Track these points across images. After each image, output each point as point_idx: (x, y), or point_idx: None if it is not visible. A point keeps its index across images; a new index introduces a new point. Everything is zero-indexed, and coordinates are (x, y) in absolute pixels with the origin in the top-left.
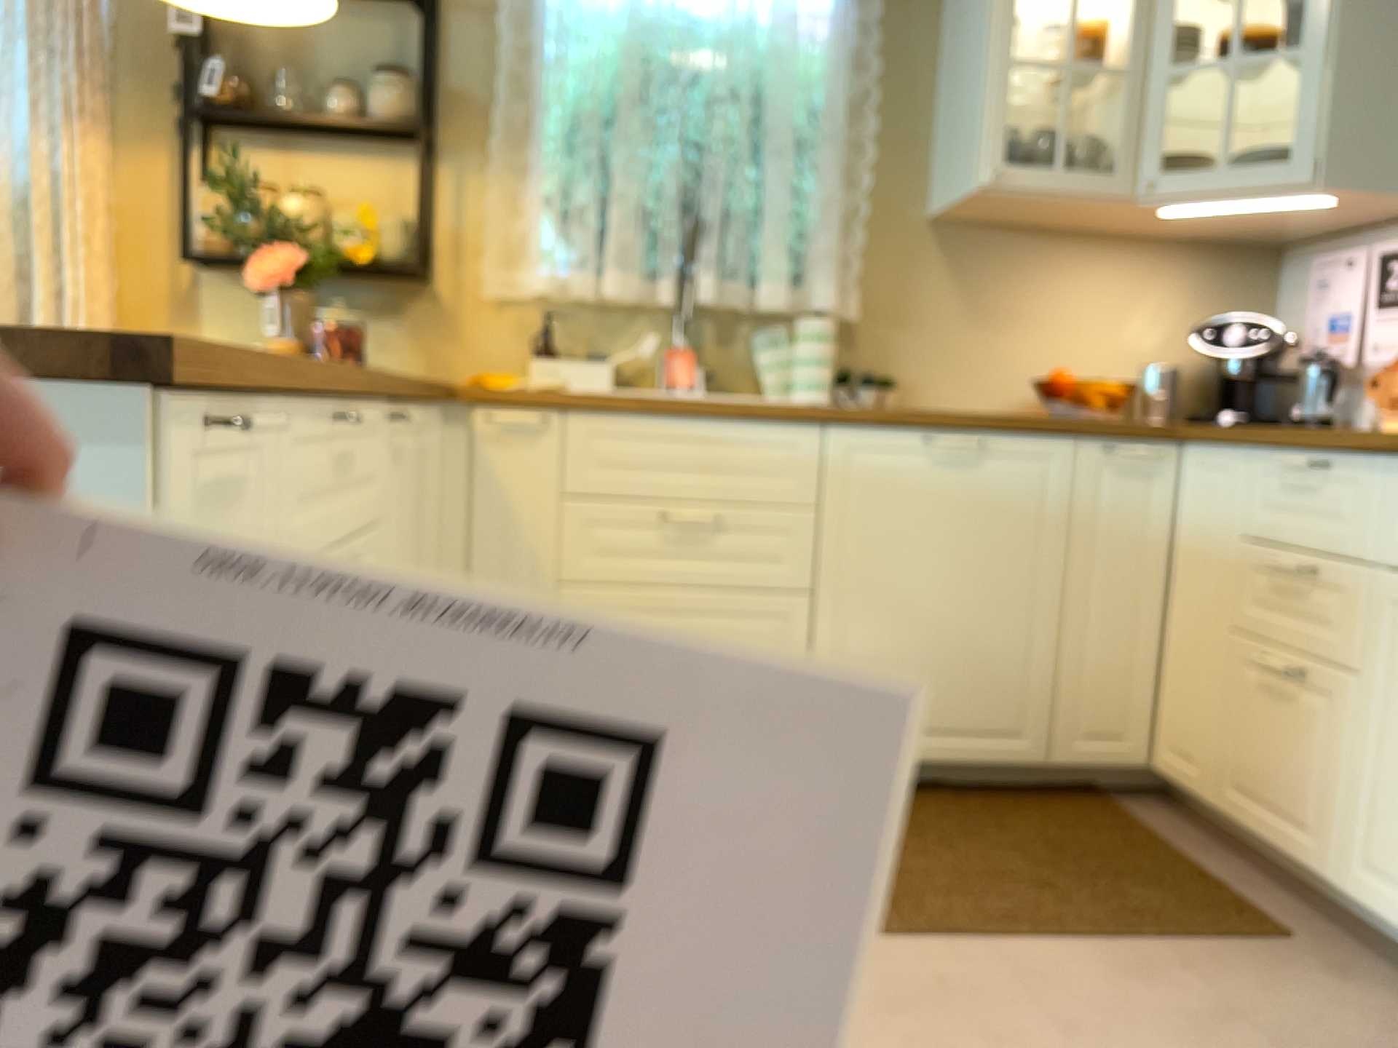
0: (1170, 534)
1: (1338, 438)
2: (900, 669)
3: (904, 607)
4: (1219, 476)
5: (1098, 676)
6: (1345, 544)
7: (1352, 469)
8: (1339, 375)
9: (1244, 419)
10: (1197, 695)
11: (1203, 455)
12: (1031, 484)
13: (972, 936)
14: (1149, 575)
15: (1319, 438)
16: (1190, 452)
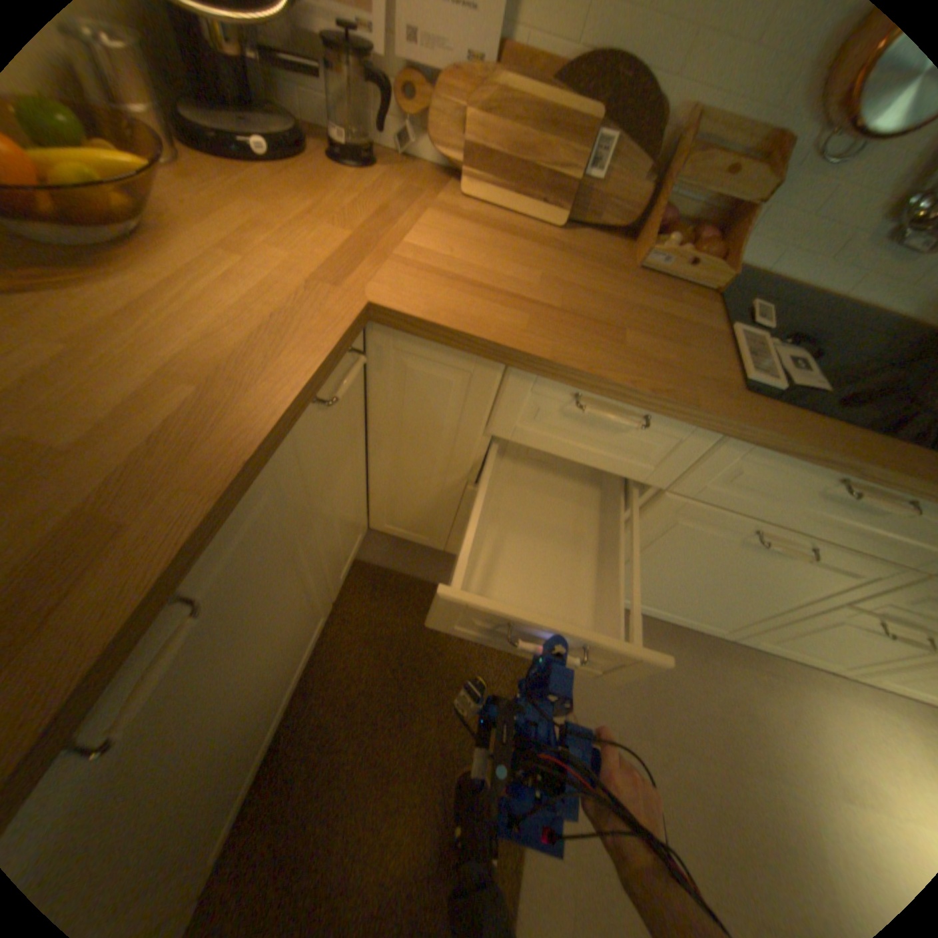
0: (361, 407)
1: (680, 407)
2: (231, 768)
3: (204, 771)
4: (440, 370)
5: (342, 540)
6: (632, 469)
7: (671, 424)
8: (384, 89)
9: (276, 147)
10: (417, 505)
11: (406, 338)
12: (262, 527)
13: (516, 858)
14: (355, 450)
15: (650, 399)
16: (379, 329)
